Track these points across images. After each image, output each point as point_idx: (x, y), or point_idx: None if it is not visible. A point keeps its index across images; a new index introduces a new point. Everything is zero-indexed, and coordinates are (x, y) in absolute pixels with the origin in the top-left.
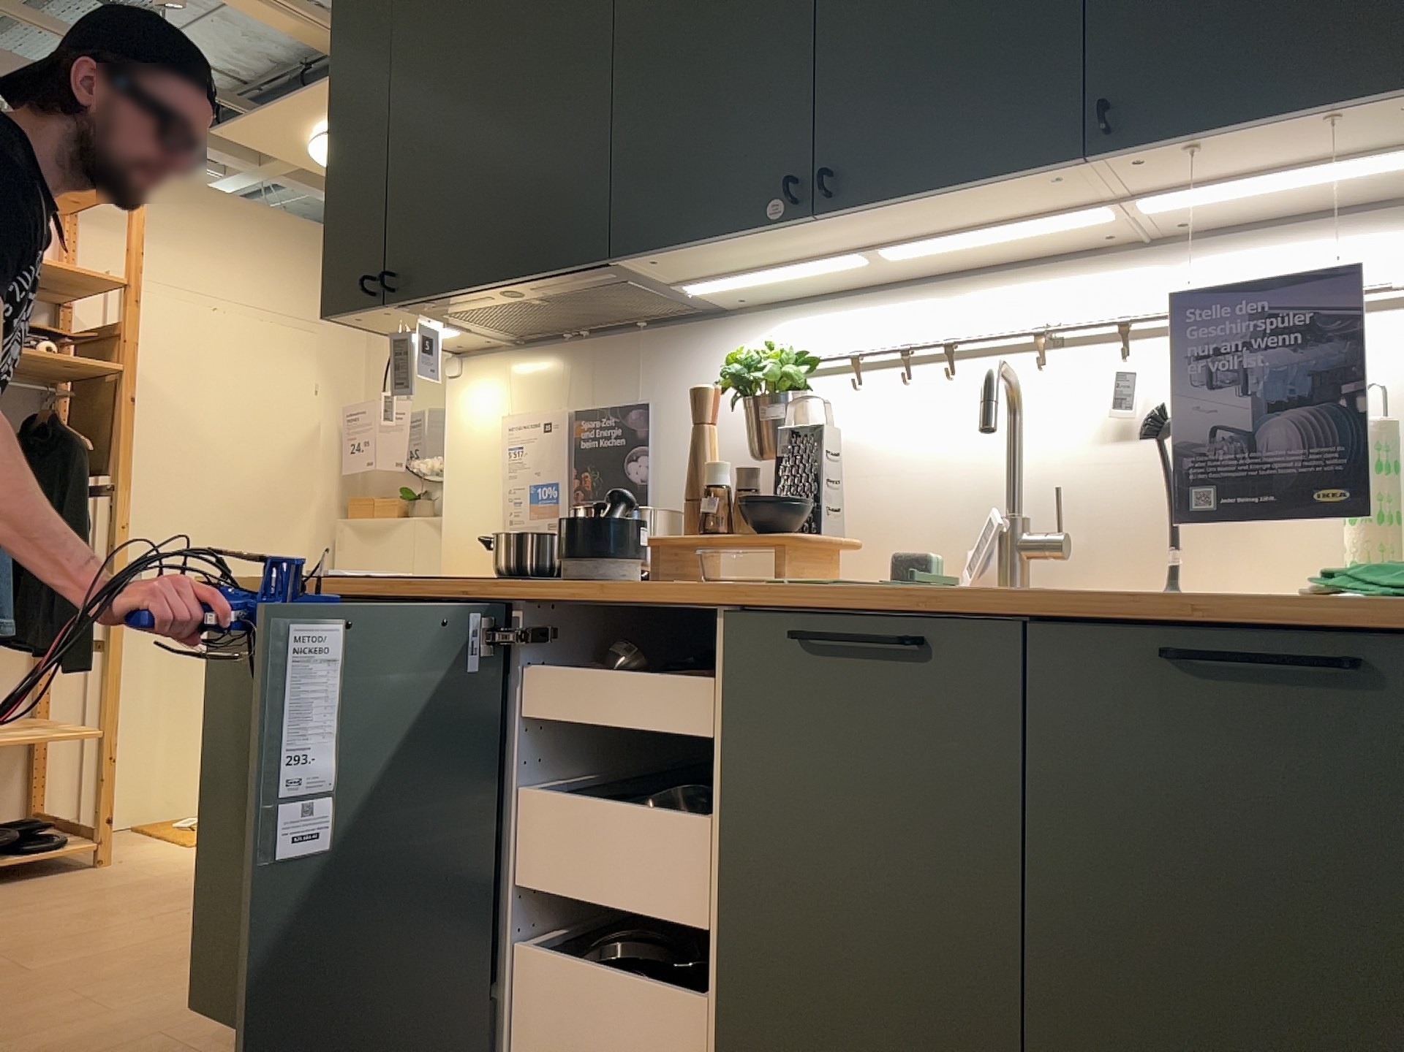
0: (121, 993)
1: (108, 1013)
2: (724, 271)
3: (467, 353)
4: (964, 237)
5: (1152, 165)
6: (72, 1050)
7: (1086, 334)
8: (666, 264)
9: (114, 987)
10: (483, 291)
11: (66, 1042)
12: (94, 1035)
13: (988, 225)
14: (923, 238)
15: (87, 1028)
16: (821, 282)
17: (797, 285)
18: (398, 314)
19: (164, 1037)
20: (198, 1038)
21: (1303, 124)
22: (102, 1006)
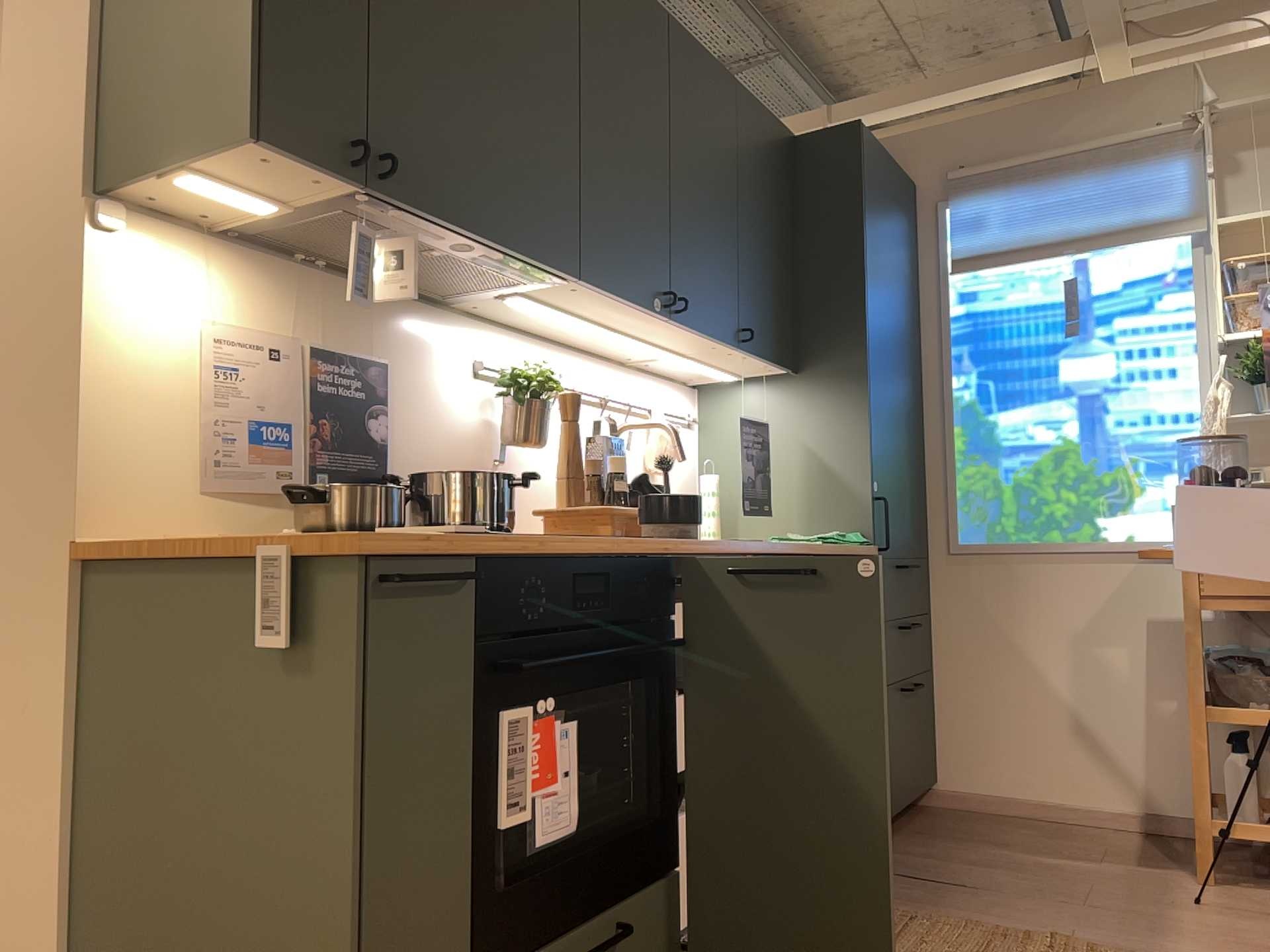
0: None
1: None
2: (552, 301)
3: (123, 202)
4: (644, 342)
5: (731, 353)
6: None
7: (613, 402)
8: (565, 289)
9: None
10: (465, 235)
11: None
12: None
13: (656, 343)
14: (636, 335)
15: None
16: (524, 318)
17: (512, 314)
18: (322, 185)
19: None
20: None
21: (766, 362)
22: None
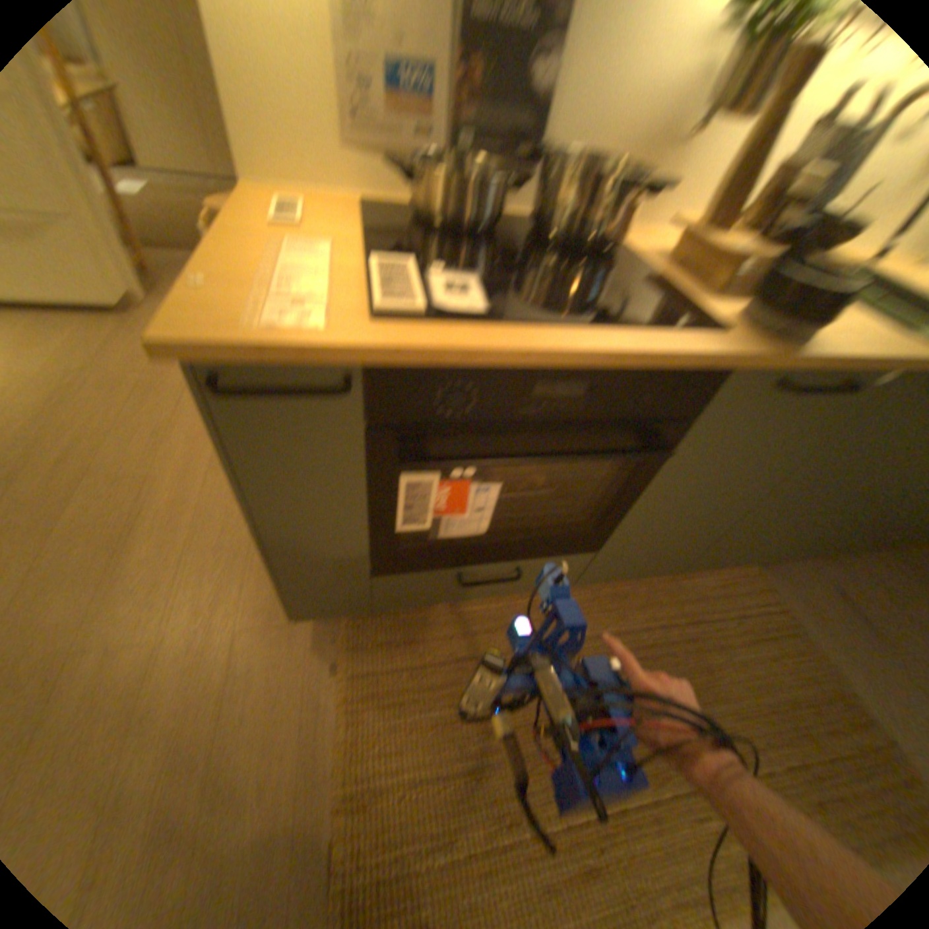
0: (127, 622)
1: (157, 644)
2: None
3: None
4: None
5: None
6: (199, 690)
7: None
8: None
9: (107, 621)
10: None
11: (177, 688)
12: (187, 667)
13: None
14: None
15: (167, 666)
16: None
17: None
18: None
19: (243, 630)
20: (269, 614)
21: None
22: (136, 643)
